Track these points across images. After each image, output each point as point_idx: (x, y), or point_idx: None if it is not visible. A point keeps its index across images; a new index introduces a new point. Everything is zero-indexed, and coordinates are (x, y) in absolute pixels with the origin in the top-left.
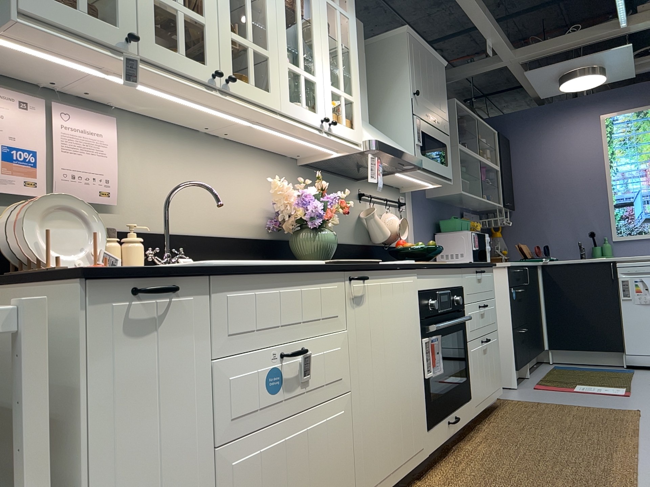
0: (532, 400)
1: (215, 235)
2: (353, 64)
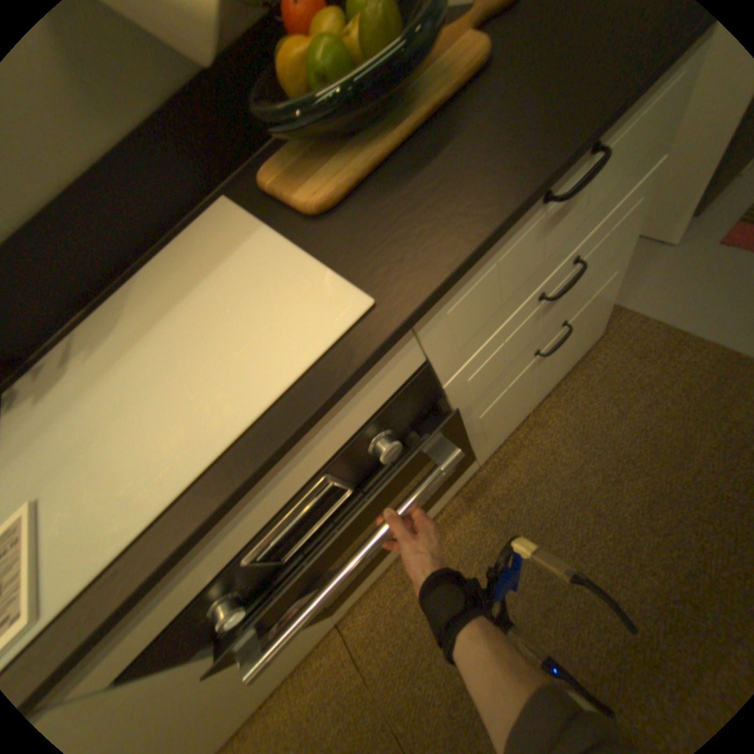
0: (675, 321)
1: None
2: None
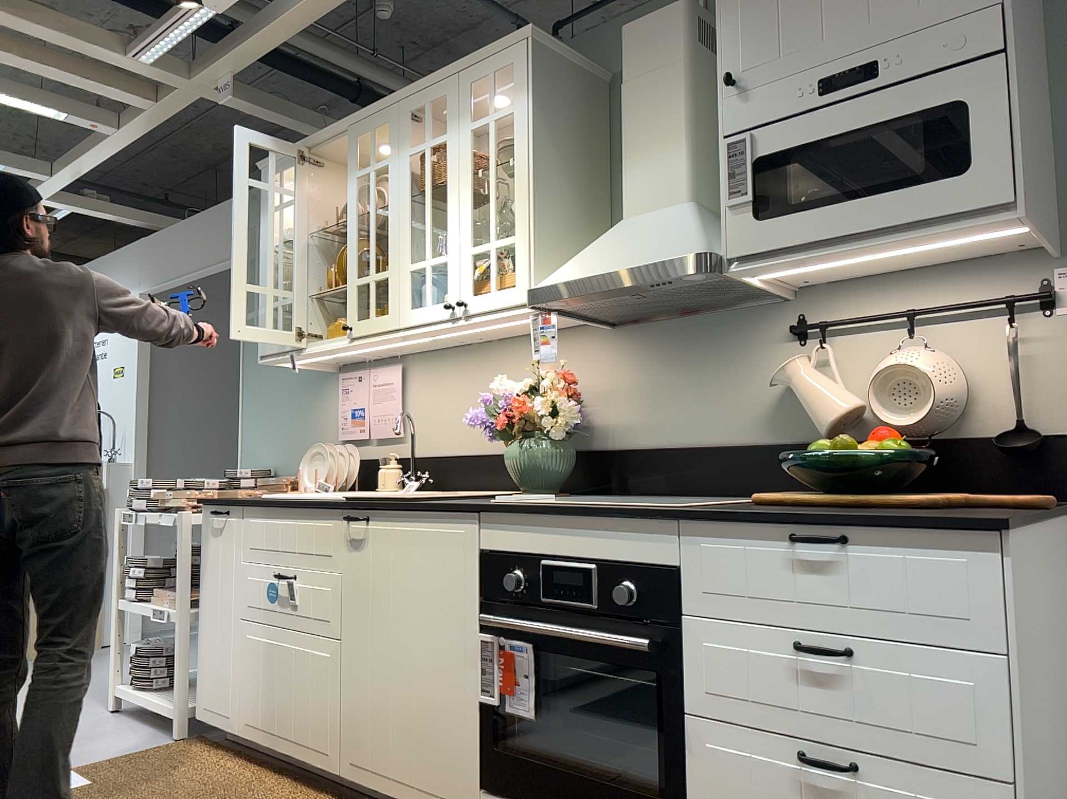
0: None
1: (482, 453)
2: (516, 180)
